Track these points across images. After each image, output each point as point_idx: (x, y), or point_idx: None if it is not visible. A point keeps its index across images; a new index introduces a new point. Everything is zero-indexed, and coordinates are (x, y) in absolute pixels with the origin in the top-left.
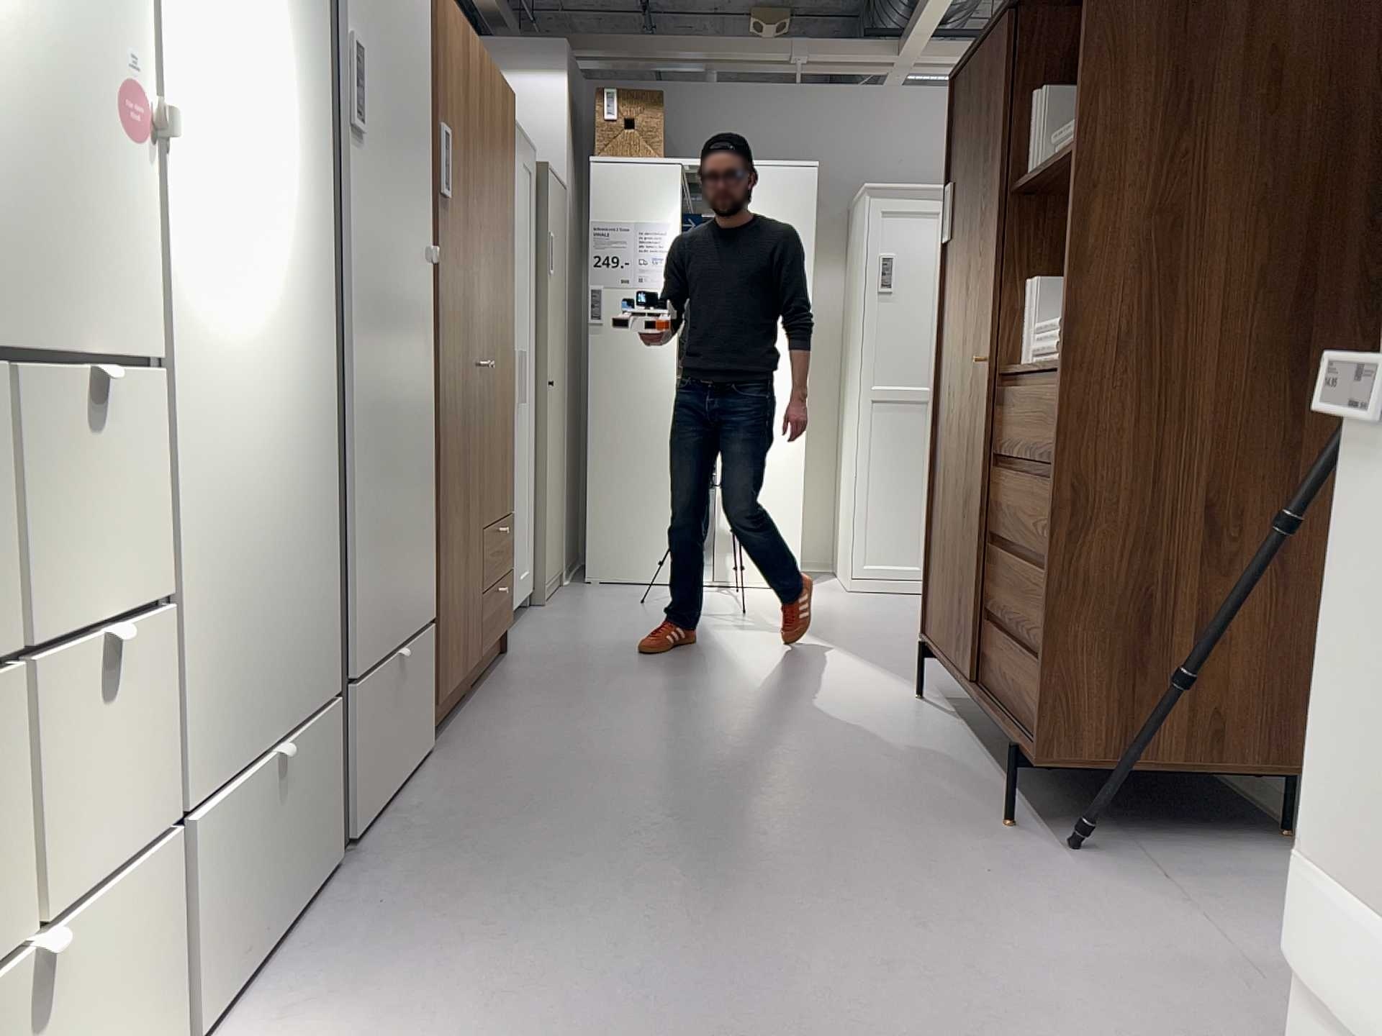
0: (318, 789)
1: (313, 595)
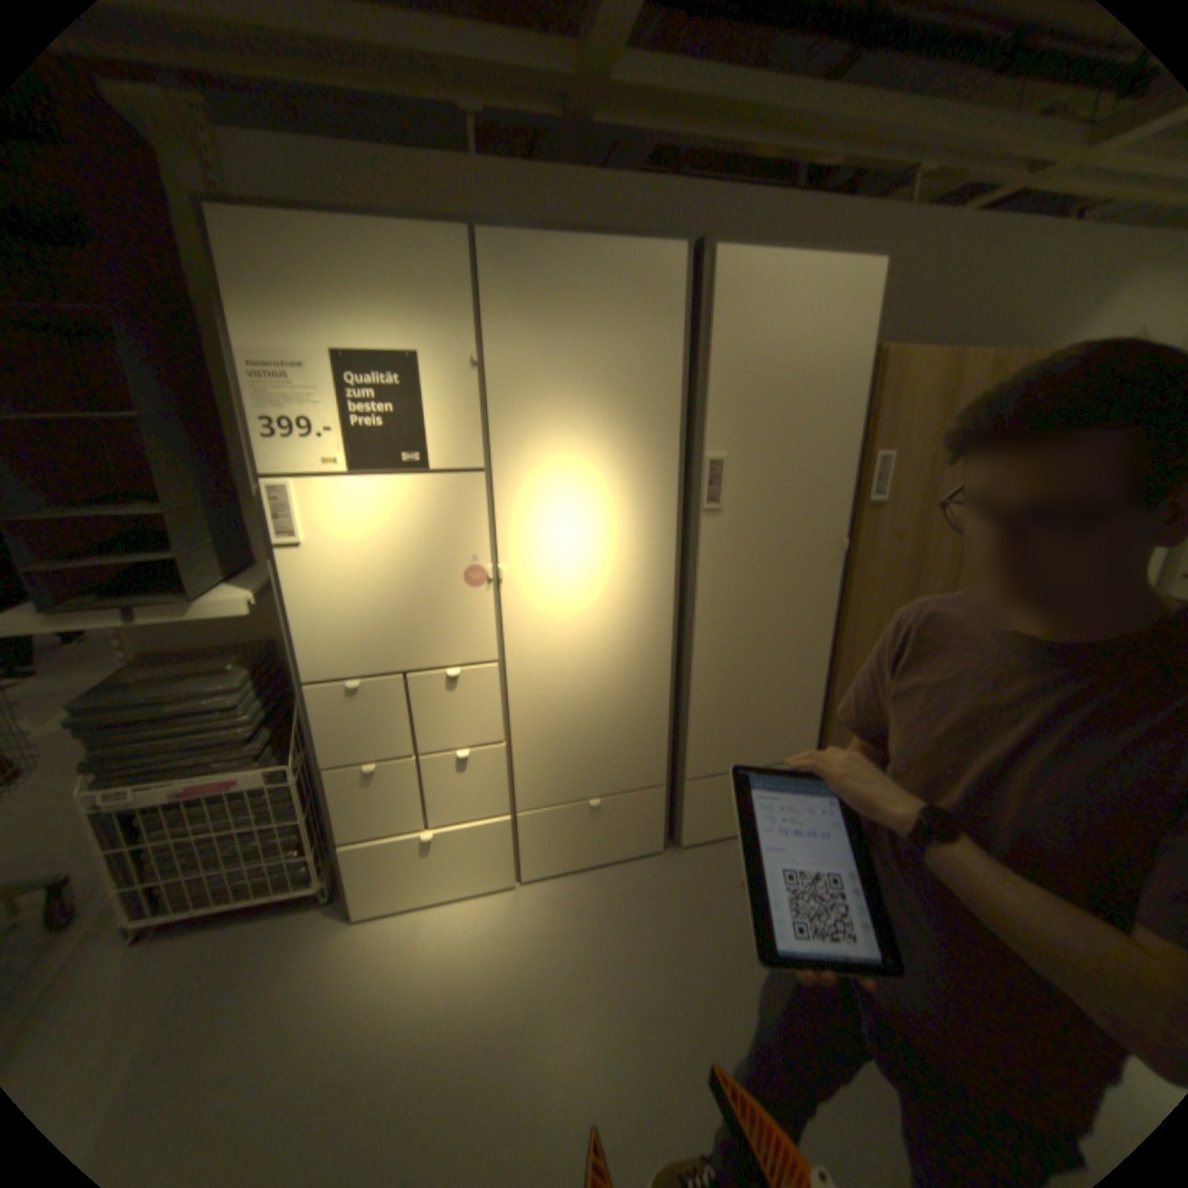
0: (639, 819)
1: (641, 741)
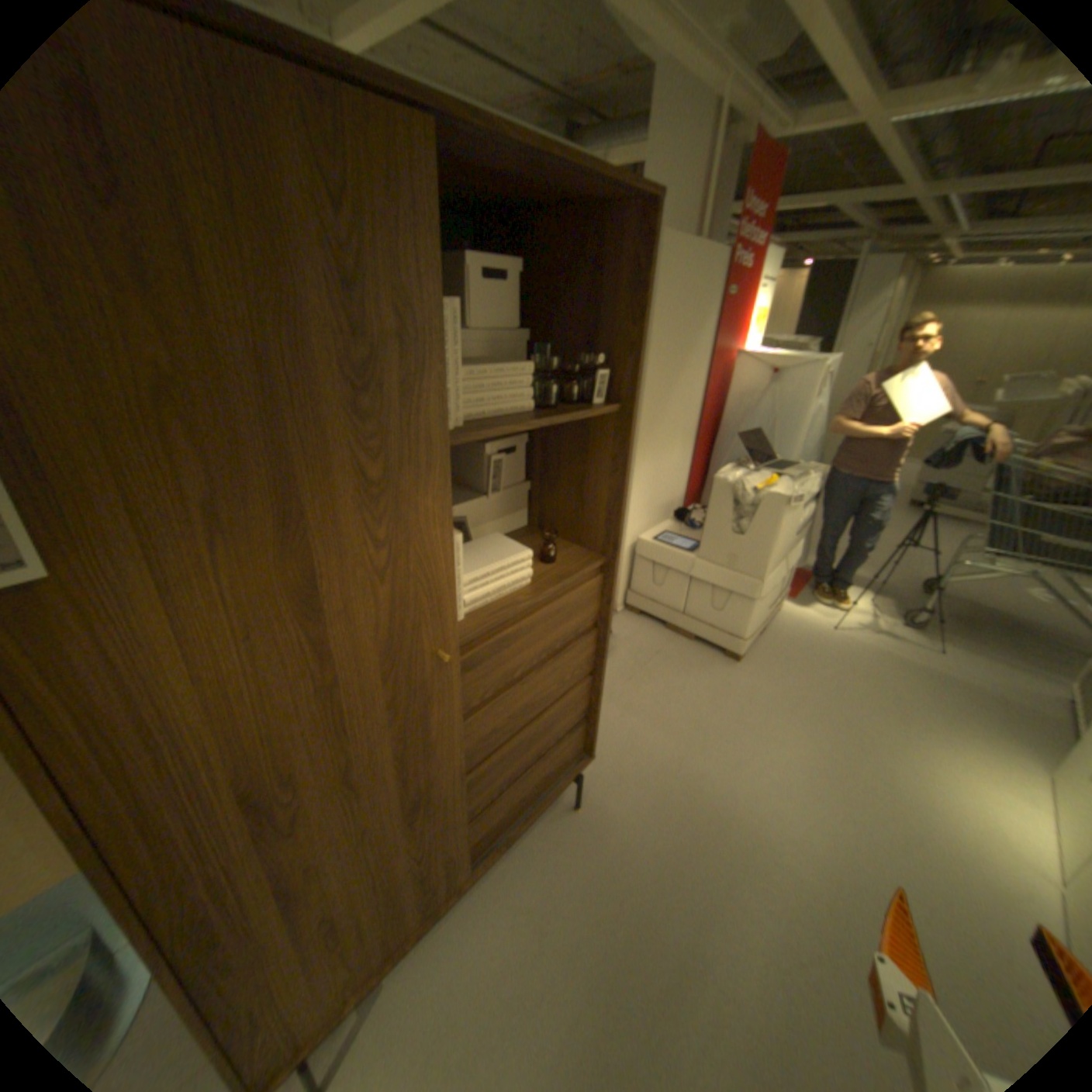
0: None
1: None
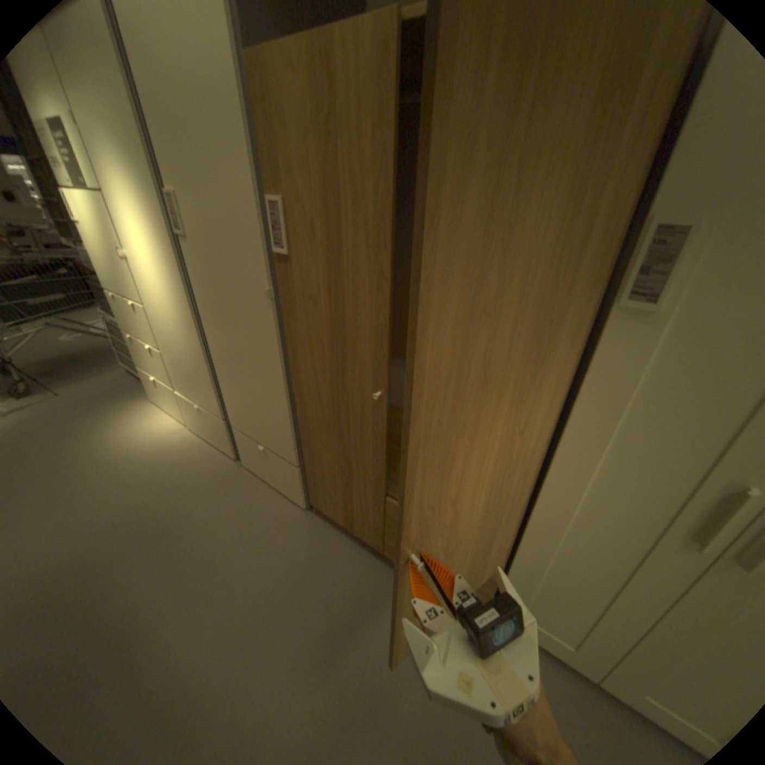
0: (219, 432)
1: (205, 386)
